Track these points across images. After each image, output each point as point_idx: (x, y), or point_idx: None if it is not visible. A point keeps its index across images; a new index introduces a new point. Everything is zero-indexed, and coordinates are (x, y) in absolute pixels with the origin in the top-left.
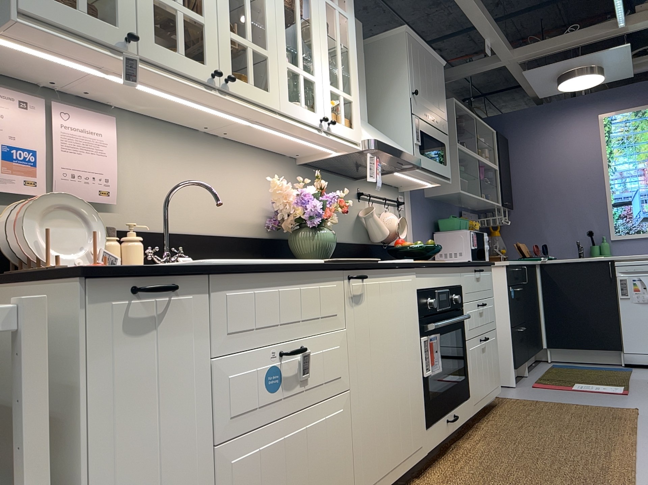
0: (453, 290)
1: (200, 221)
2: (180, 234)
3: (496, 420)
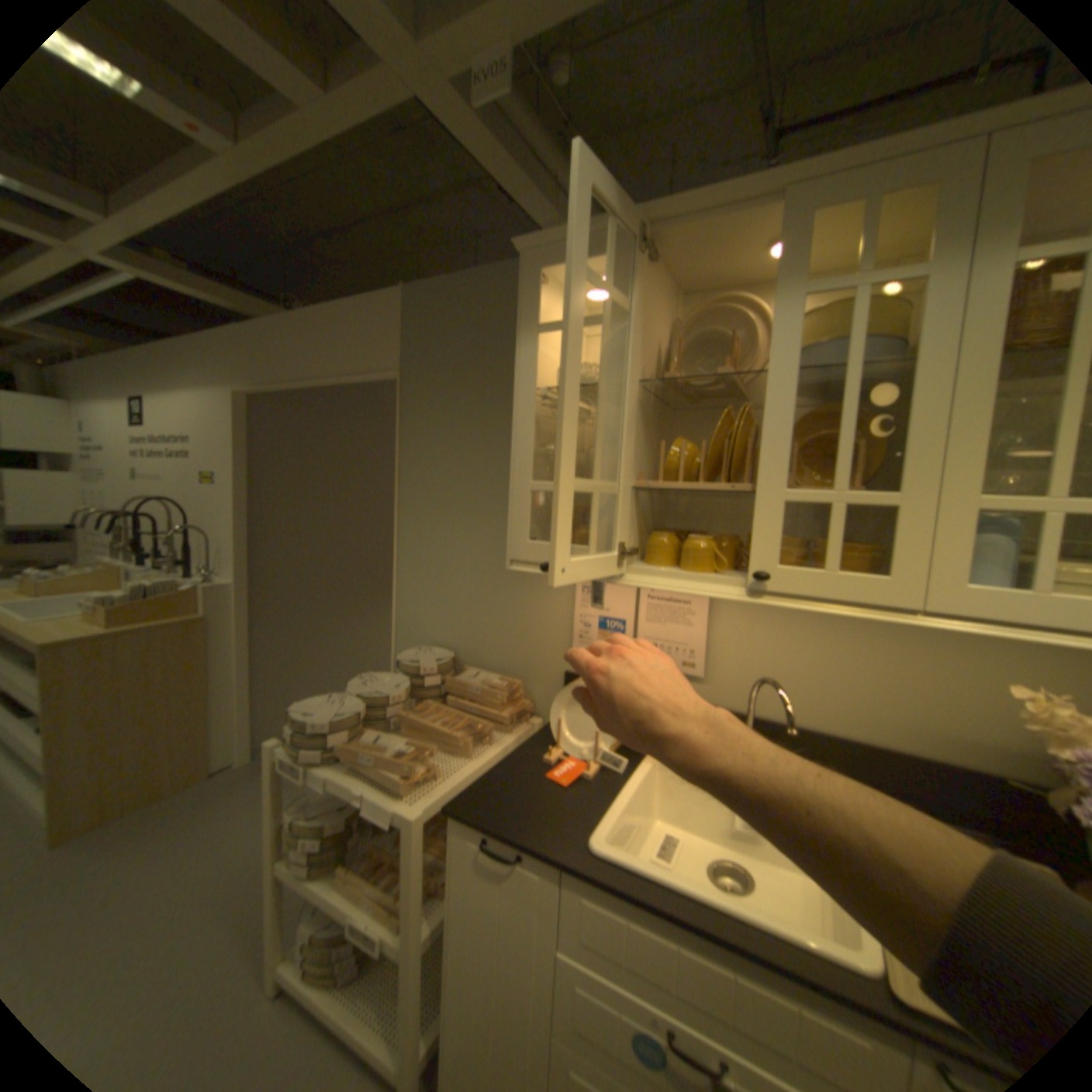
0: None
1: (850, 720)
2: (802, 730)
3: None
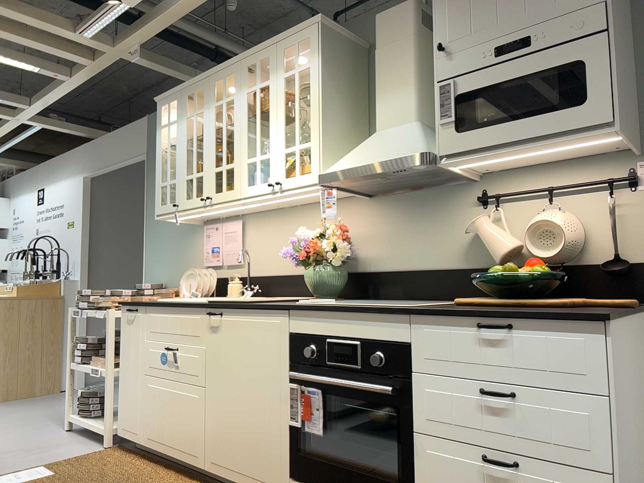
0: (378, 347)
1: (283, 266)
2: (270, 276)
3: None
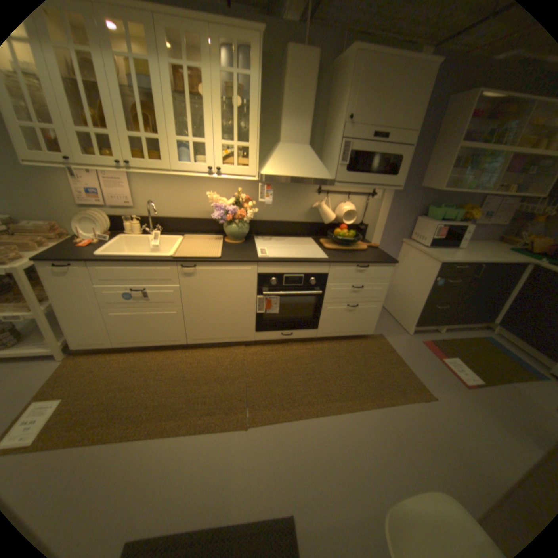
0: (312, 276)
1: (180, 212)
2: (168, 218)
3: (341, 346)
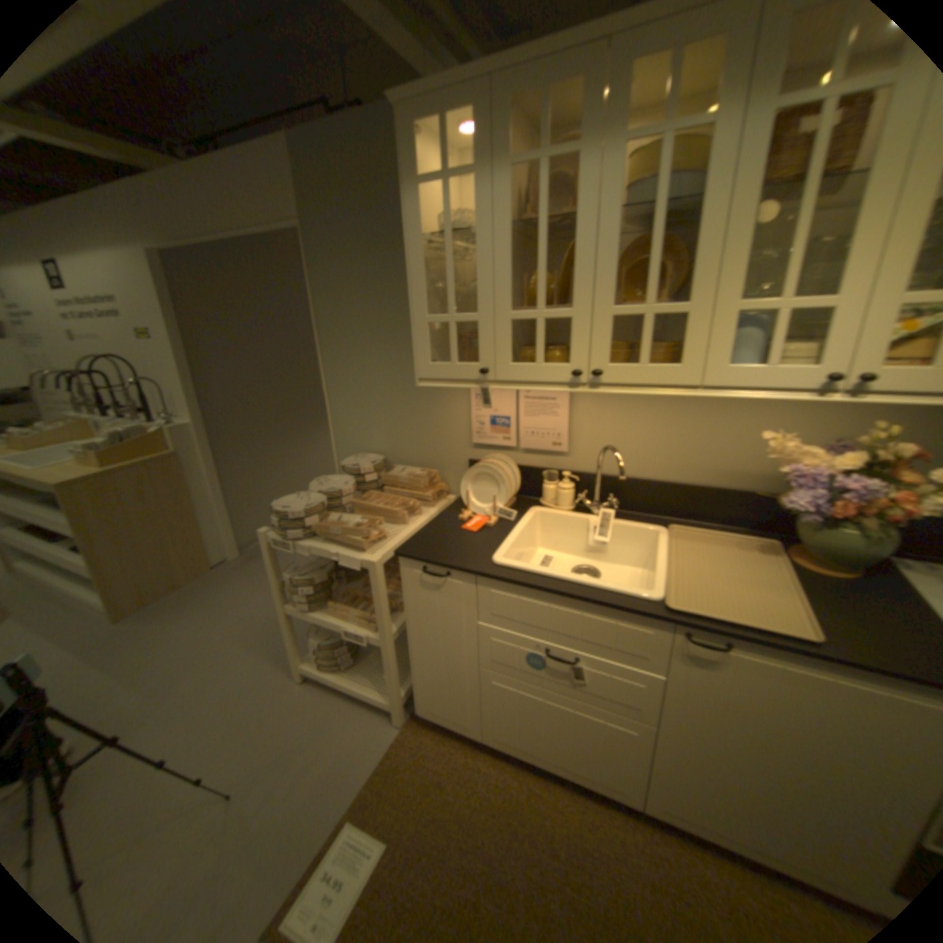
0: None
1: (666, 469)
2: (635, 479)
3: None
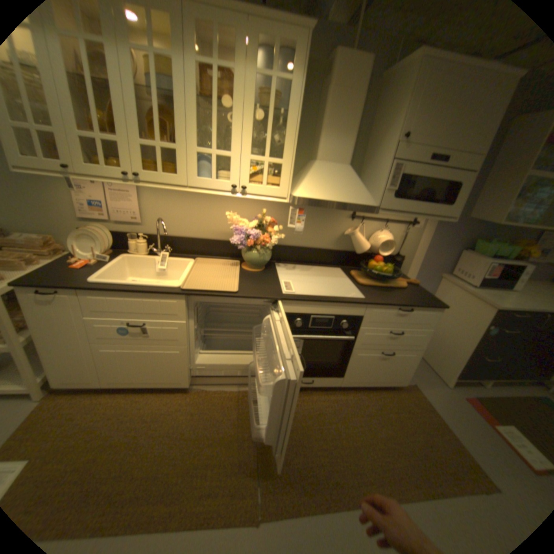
0: (344, 318)
1: (193, 232)
2: (179, 237)
3: (369, 399)
